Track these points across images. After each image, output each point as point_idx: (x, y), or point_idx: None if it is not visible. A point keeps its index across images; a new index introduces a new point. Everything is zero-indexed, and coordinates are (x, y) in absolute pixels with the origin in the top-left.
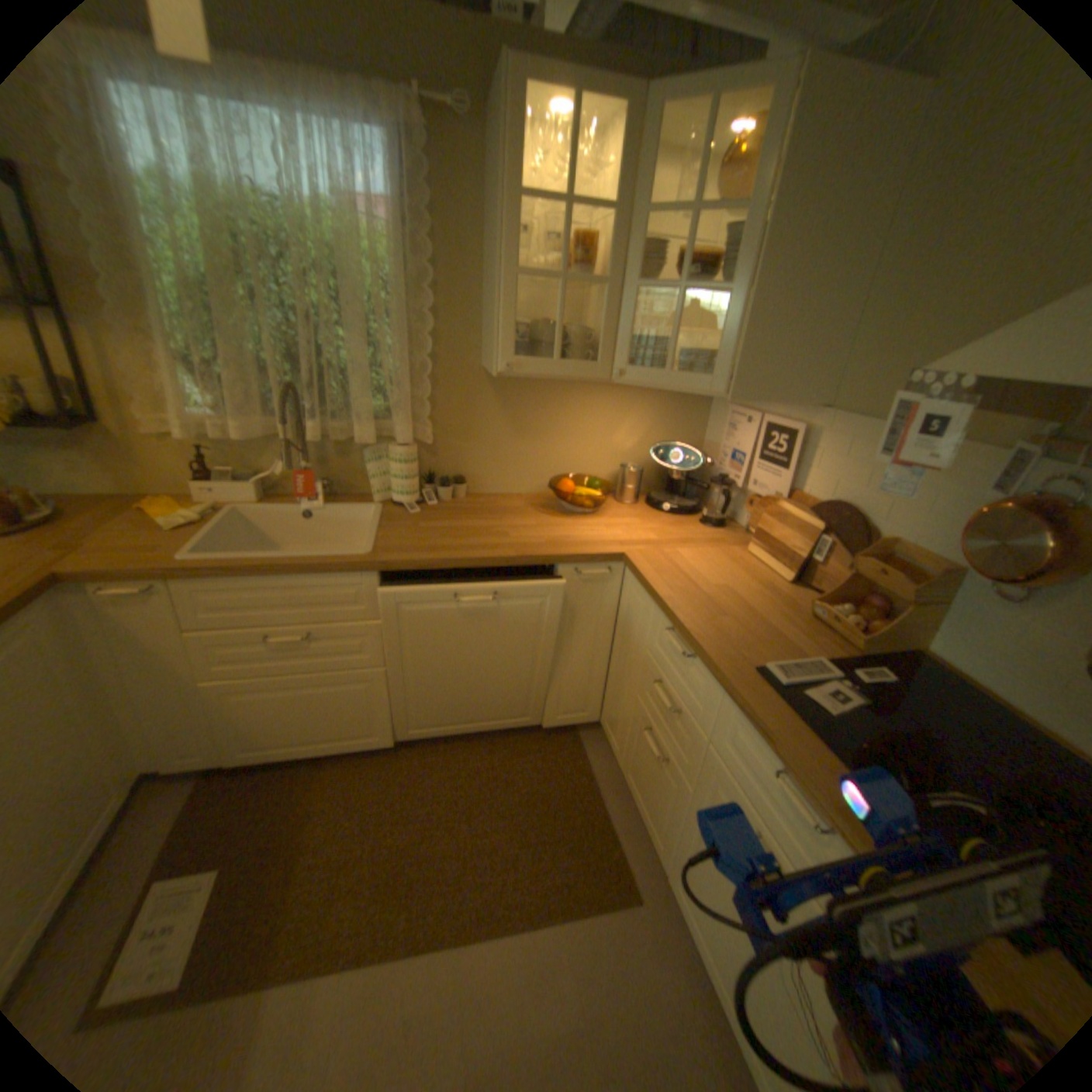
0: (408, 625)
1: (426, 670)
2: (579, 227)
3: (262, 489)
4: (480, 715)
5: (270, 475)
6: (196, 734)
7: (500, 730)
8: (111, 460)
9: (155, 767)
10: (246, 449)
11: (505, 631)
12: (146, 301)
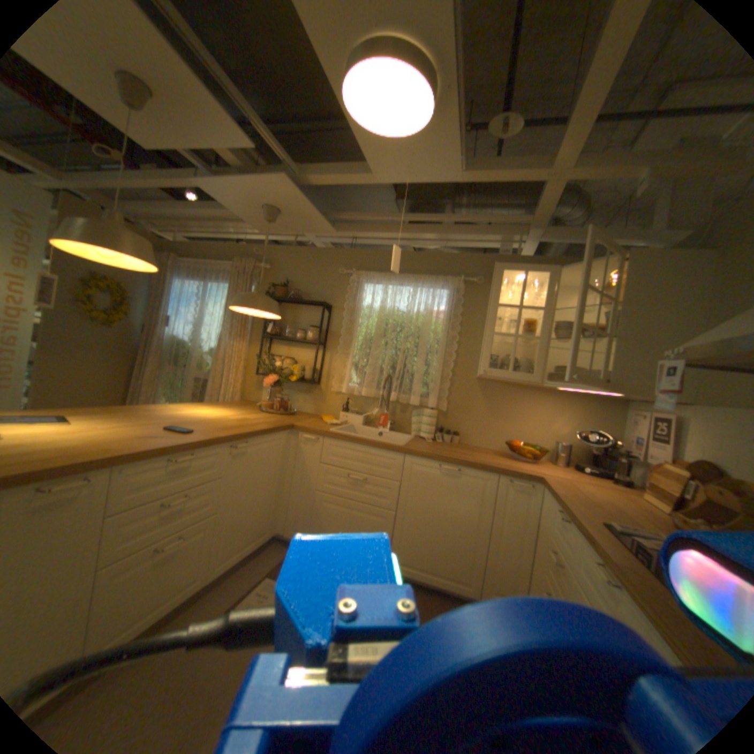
0: (411, 489)
1: (414, 521)
2: (532, 320)
3: (365, 421)
4: (440, 569)
5: (370, 414)
6: (304, 519)
7: (451, 588)
8: (317, 400)
9: (283, 532)
10: (364, 403)
11: (463, 510)
12: (350, 345)
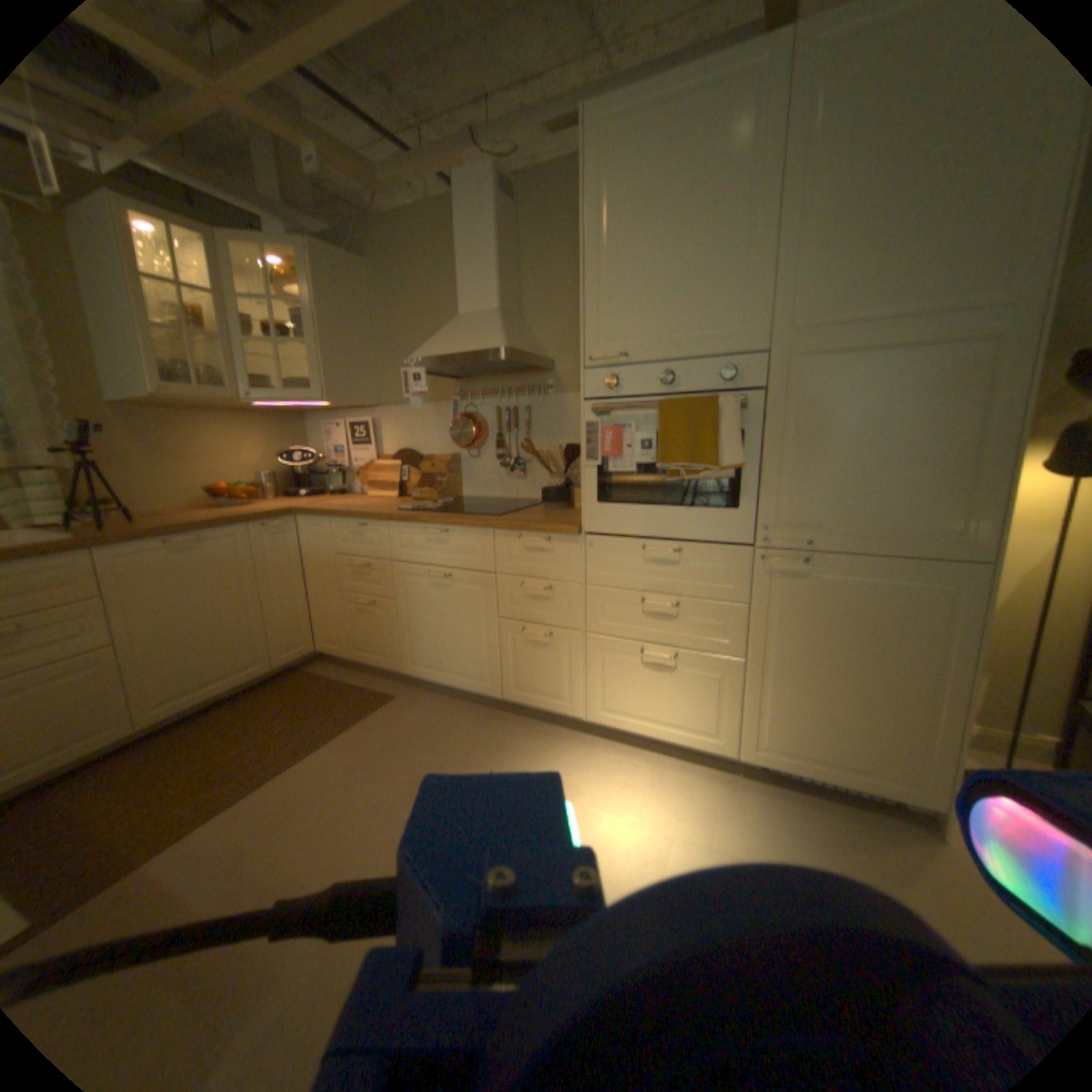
0: (125, 597)
1: (151, 638)
2: (165, 303)
3: None
4: (213, 671)
5: None
6: None
7: (234, 682)
8: None
9: None
10: None
11: (216, 585)
12: None
